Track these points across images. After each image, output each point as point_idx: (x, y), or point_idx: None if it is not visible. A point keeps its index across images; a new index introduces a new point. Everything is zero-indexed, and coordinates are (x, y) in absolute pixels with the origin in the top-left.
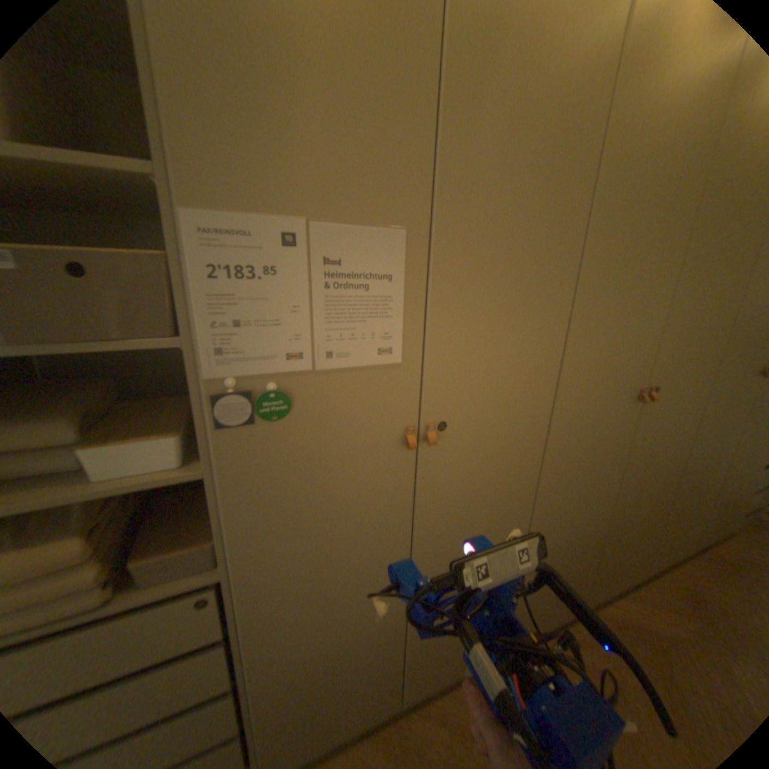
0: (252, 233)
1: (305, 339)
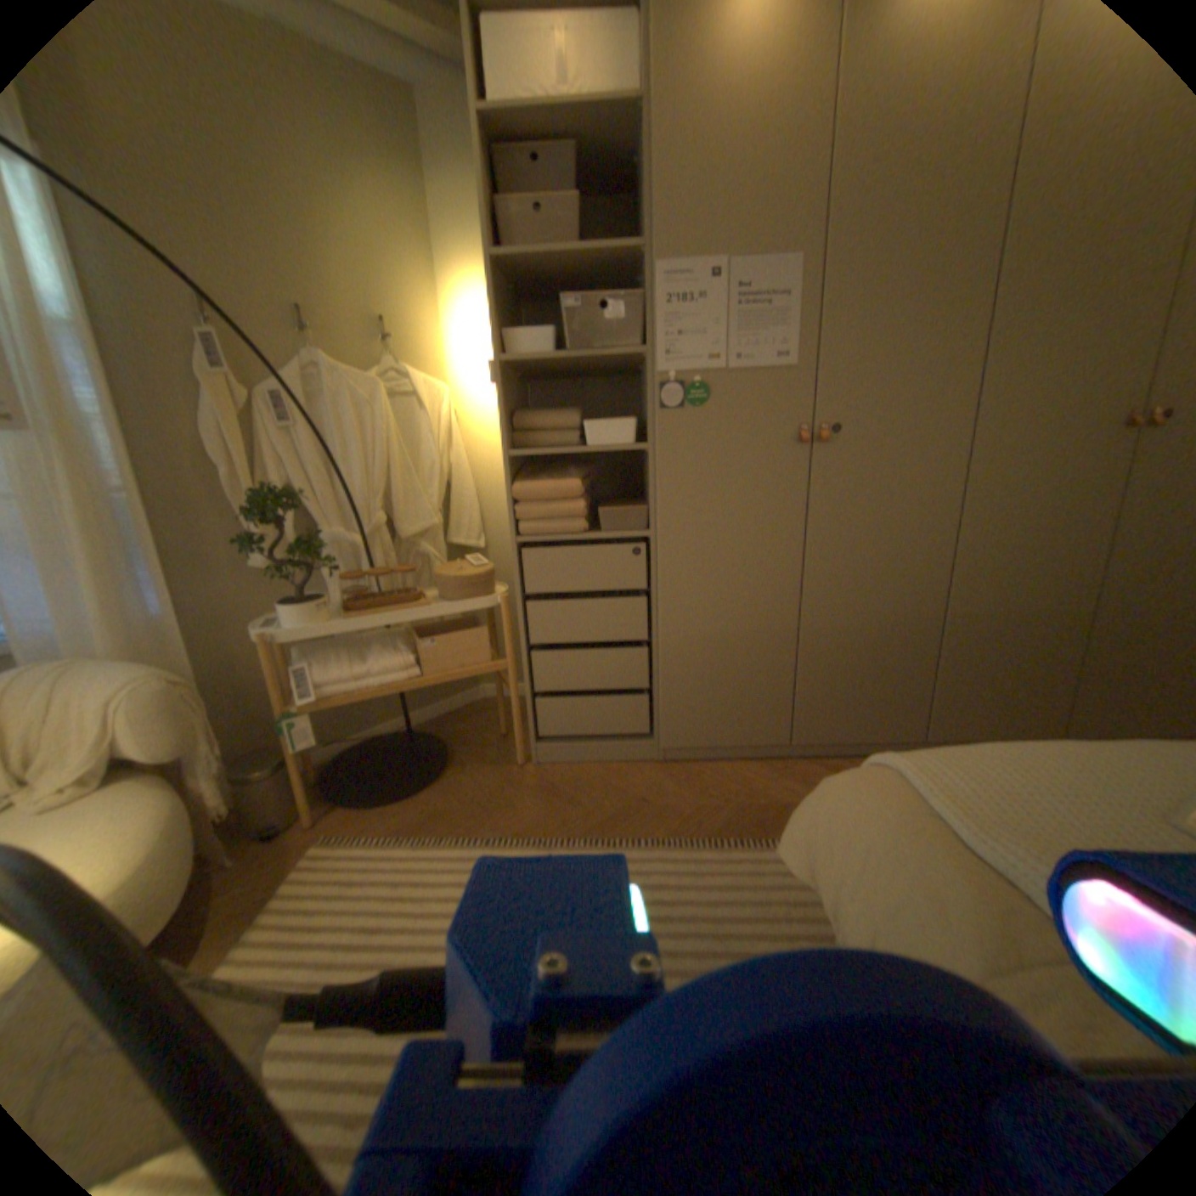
0: (690, 268)
1: (718, 342)
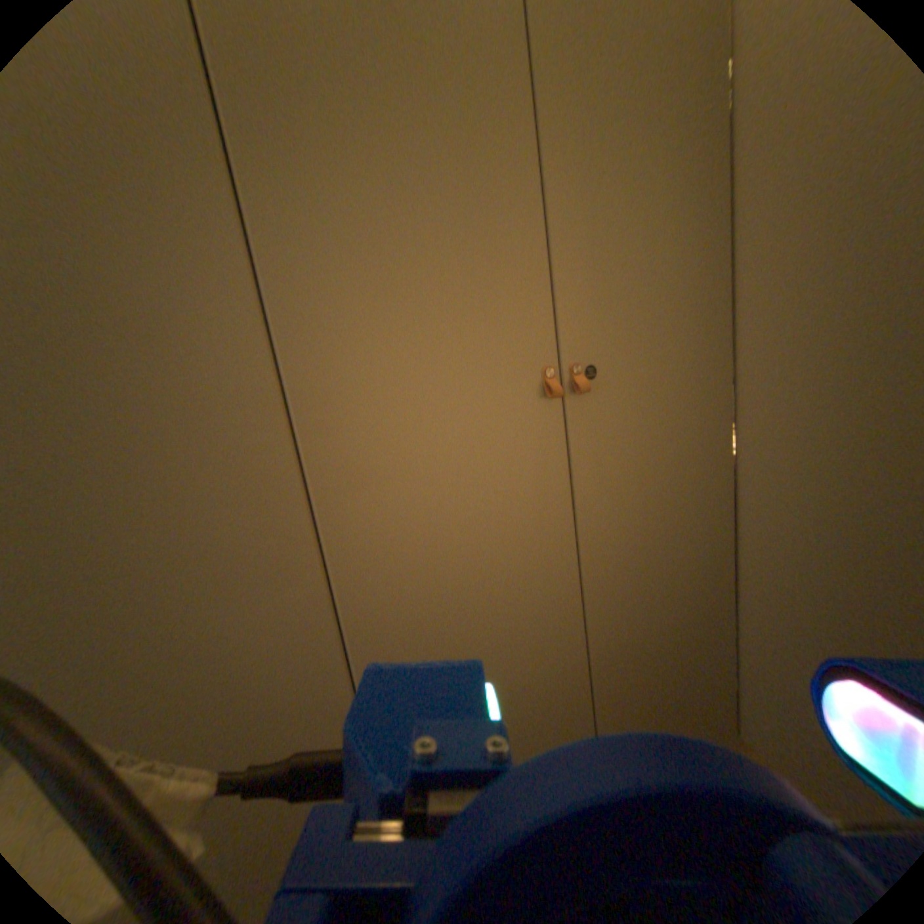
0: None
1: None
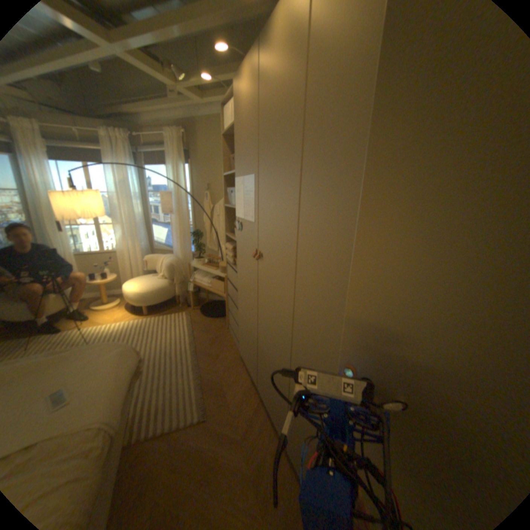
0: (239, 181)
1: (242, 209)
